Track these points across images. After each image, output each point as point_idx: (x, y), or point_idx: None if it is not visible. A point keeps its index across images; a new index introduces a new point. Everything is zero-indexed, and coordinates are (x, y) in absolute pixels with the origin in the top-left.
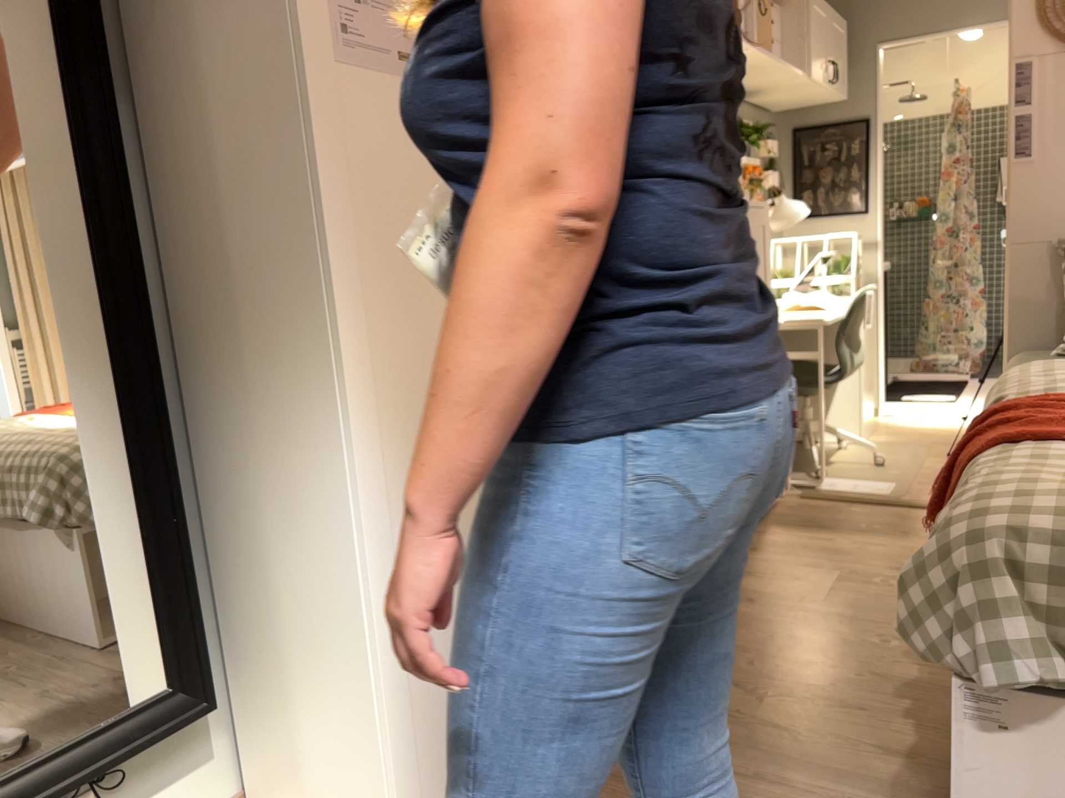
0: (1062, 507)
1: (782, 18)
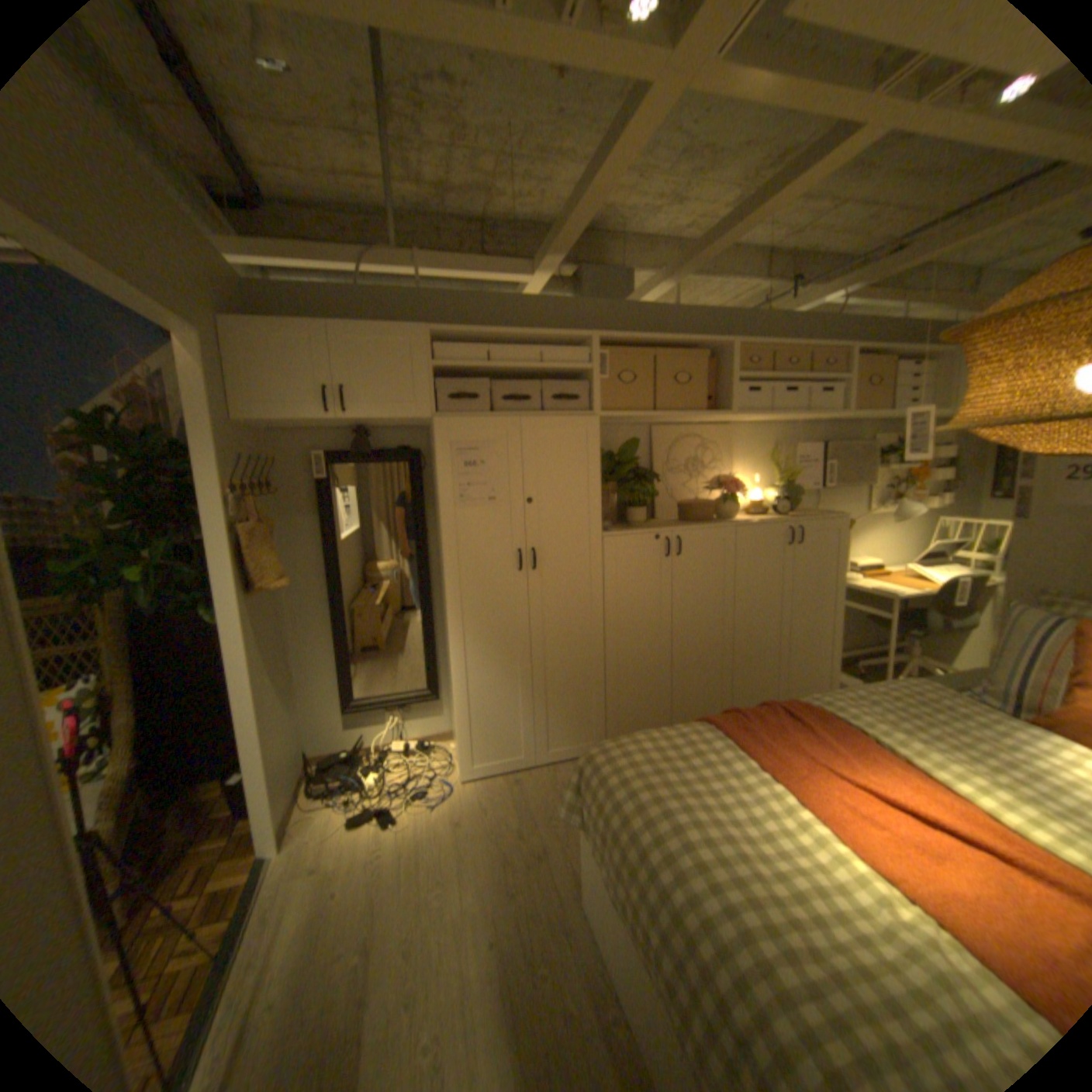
0: (622, 754)
1: (937, 368)
